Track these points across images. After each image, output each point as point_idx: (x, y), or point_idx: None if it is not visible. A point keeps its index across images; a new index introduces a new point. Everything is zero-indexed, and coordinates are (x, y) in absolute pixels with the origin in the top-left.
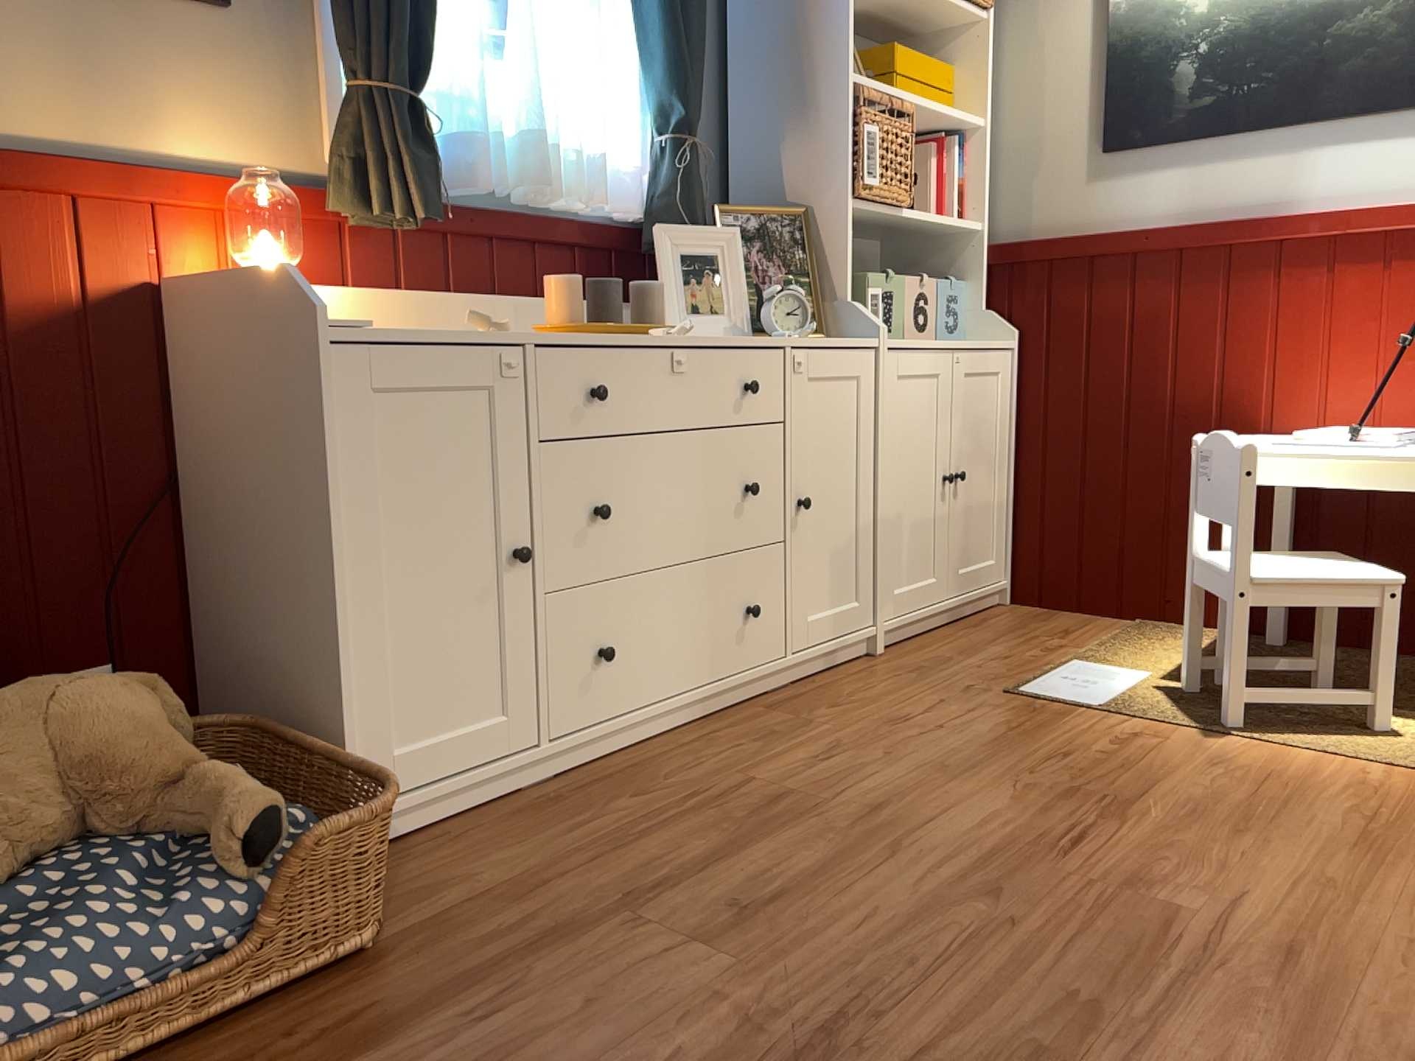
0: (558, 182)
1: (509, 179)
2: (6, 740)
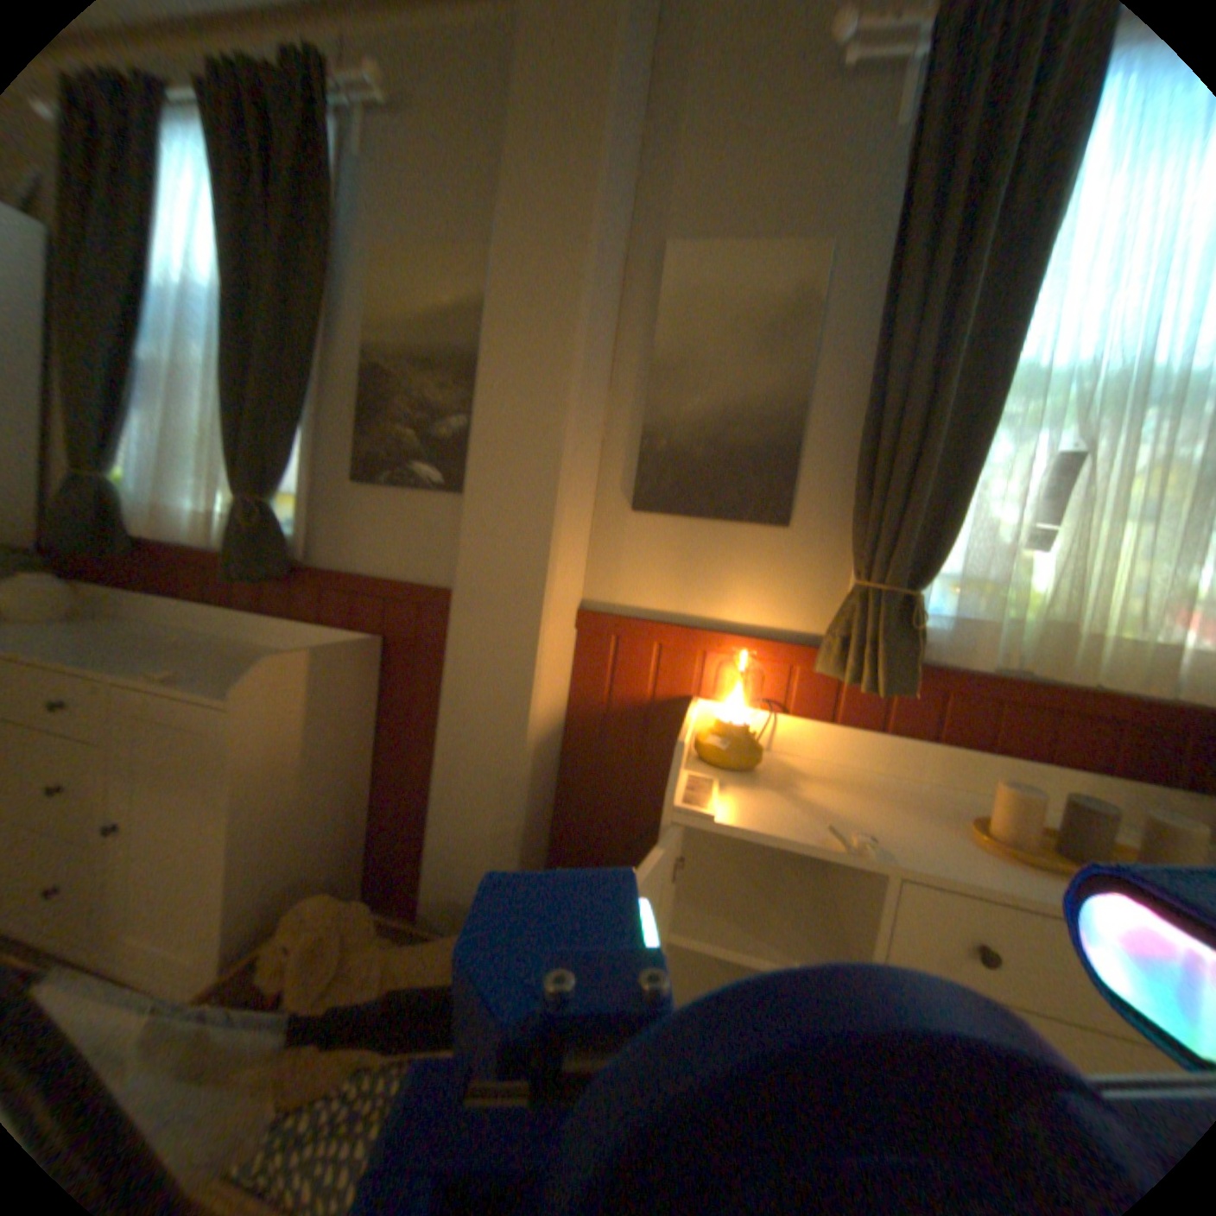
0: (1109, 661)
1: (1030, 659)
2: (433, 981)
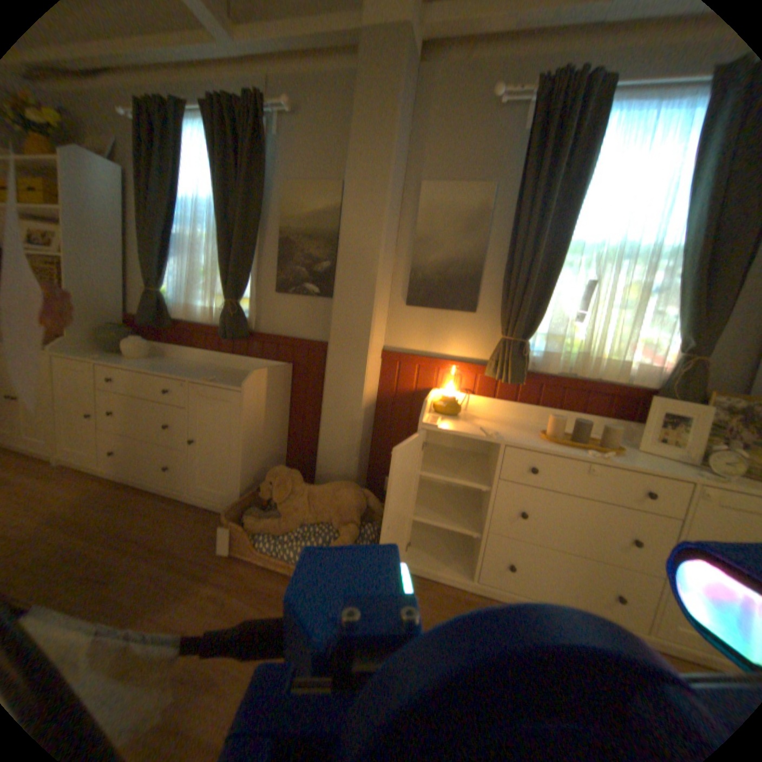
0: (607, 369)
1: (573, 368)
2: (328, 495)
